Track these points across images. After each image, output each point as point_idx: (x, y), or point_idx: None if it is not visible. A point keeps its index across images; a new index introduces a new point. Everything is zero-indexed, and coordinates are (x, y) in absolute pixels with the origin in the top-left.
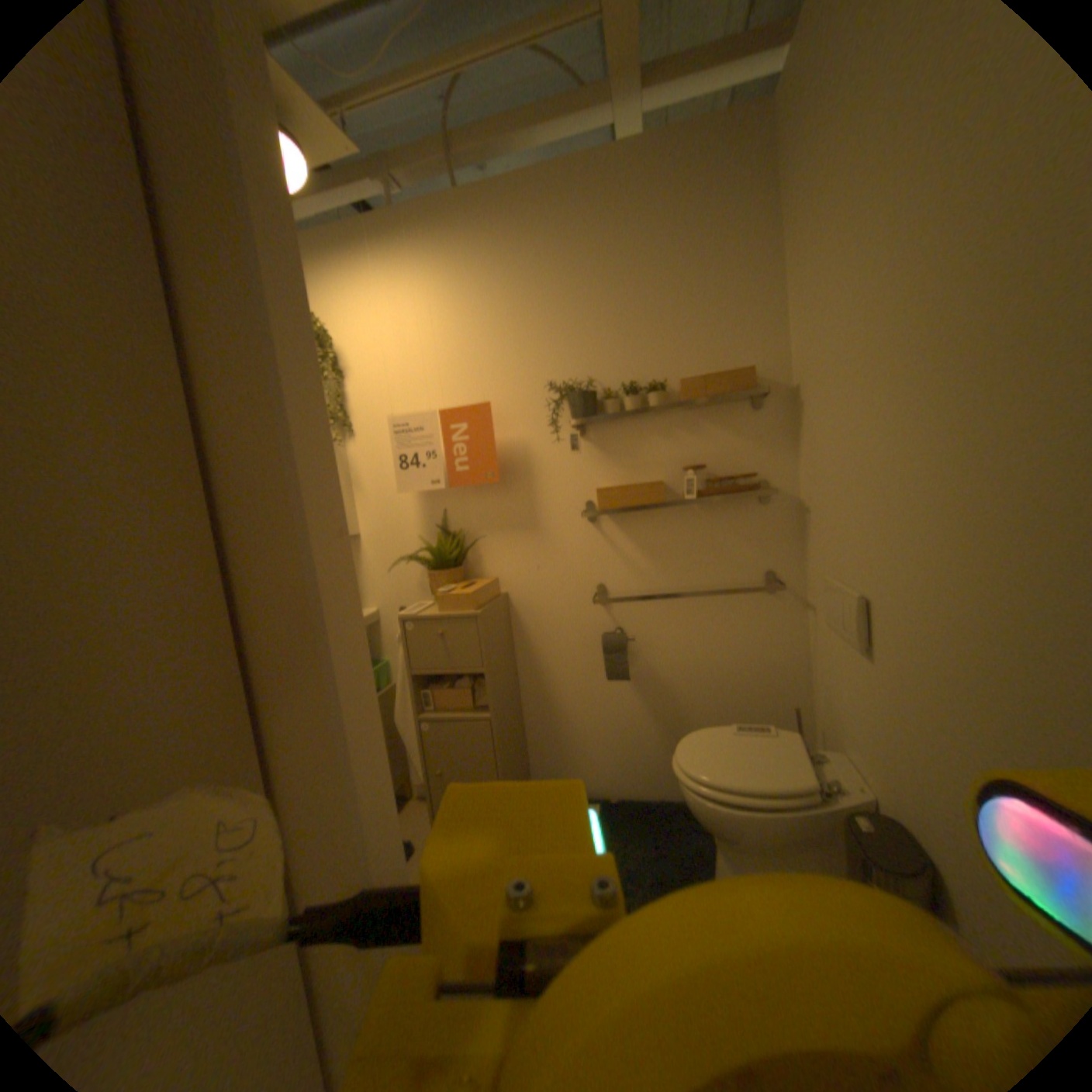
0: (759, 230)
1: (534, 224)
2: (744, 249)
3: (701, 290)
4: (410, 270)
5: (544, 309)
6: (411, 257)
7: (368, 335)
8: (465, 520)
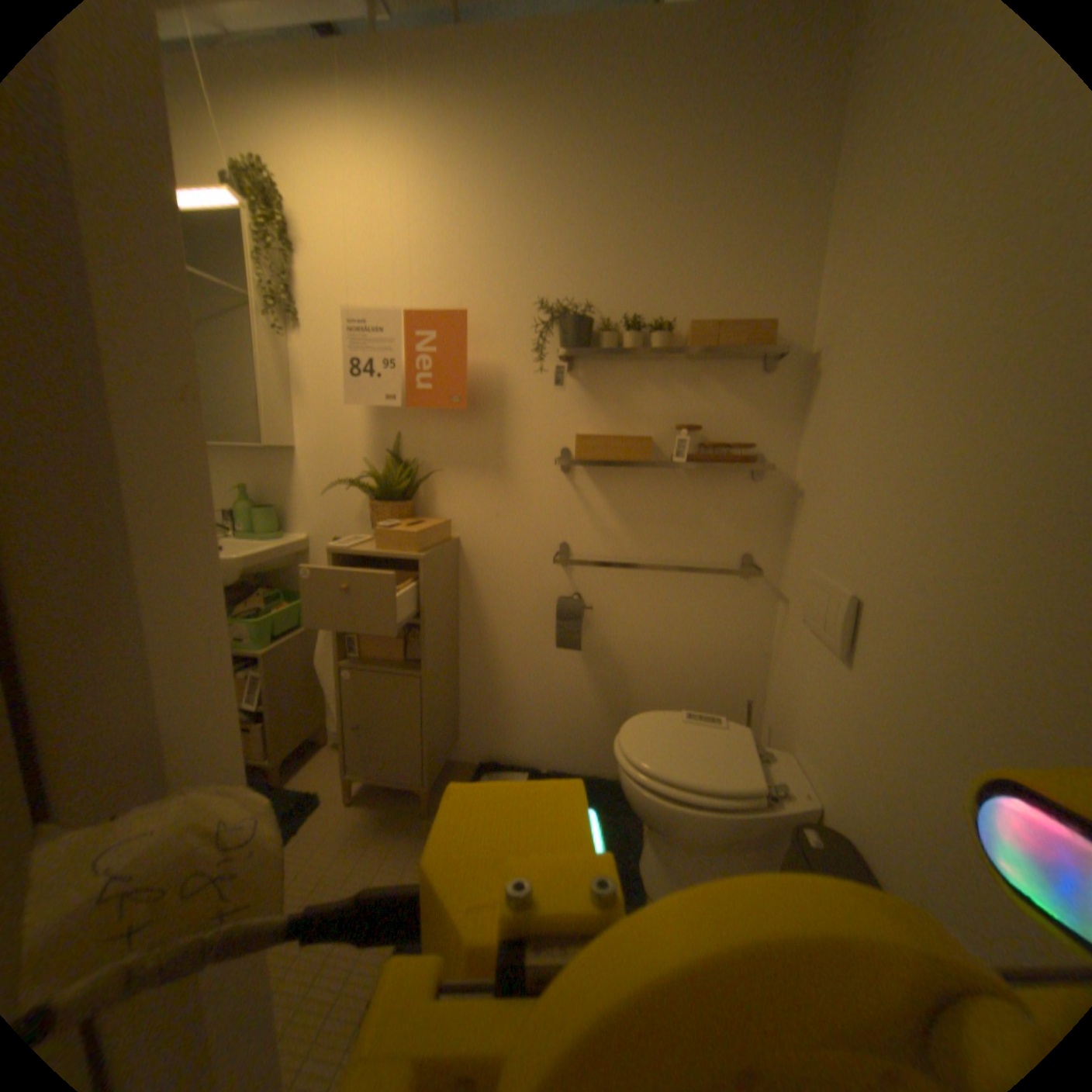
0: (810, 156)
1: (548, 96)
2: (788, 177)
3: (731, 219)
4: (388, 126)
5: (546, 209)
6: (391, 110)
7: (327, 203)
8: (421, 449)
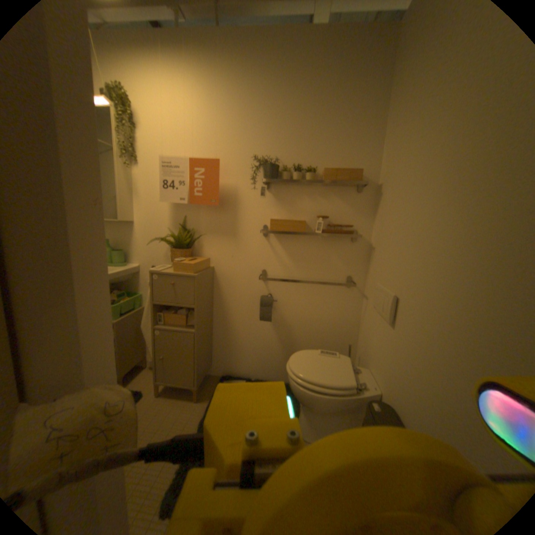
0: (378, 96)
1: (259, 62)
2: (368, 104)
3: (343, 122)
4: (183, 71)
5: (257, 113)
6: (185, 63)
7: (153, 105)
8: (196, 224)
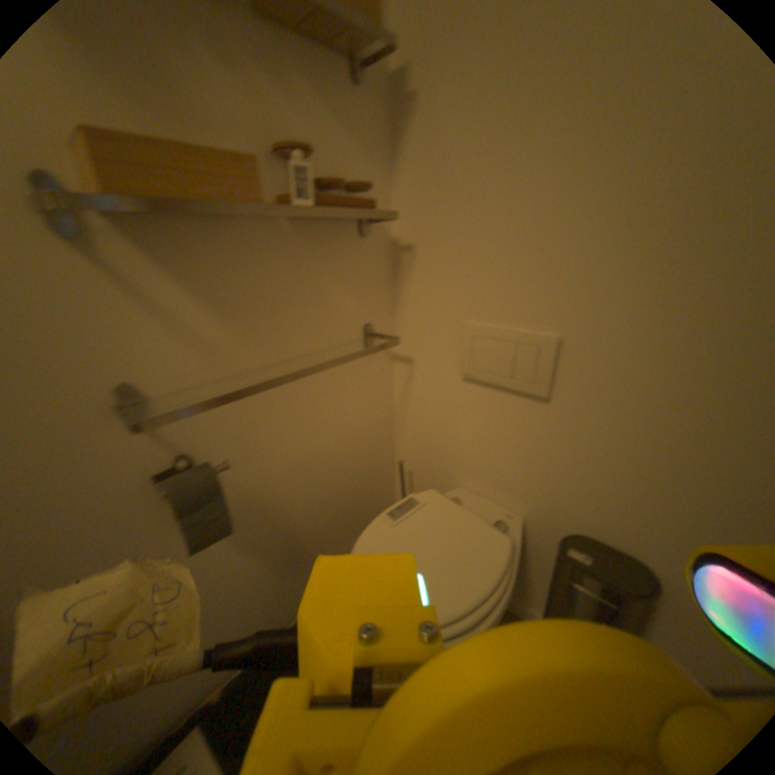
0: None
1: None
2: None
3: None
4: None
5: None
6: None
7: None
8: None
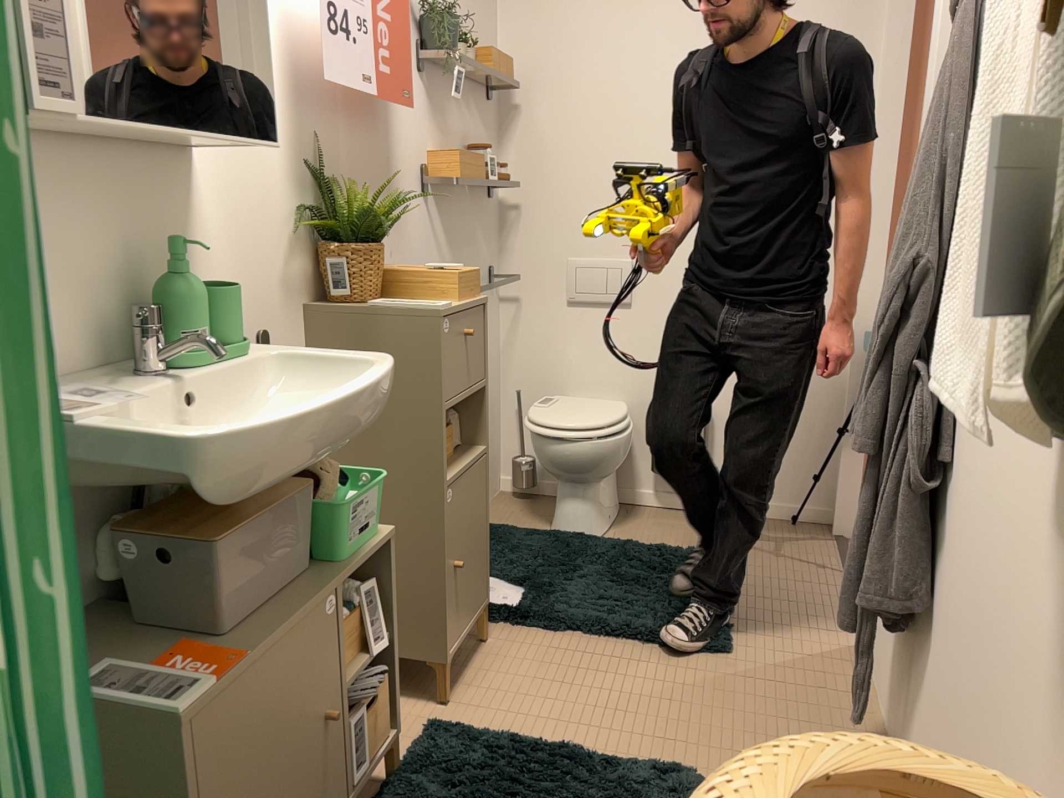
0: None
1: None
2: None
3: None
4: None
5: None
6: None
7: None
8: (336, 166)
